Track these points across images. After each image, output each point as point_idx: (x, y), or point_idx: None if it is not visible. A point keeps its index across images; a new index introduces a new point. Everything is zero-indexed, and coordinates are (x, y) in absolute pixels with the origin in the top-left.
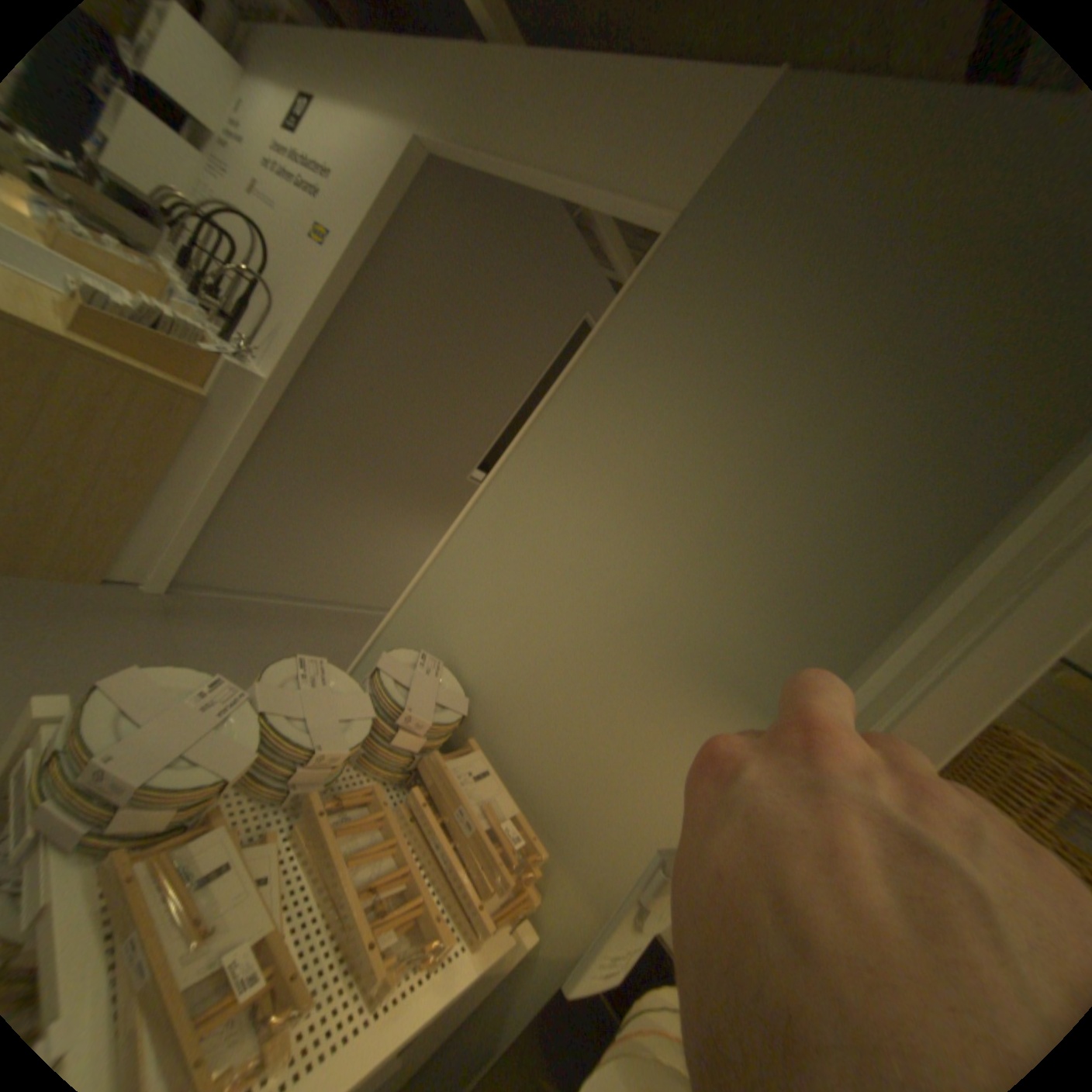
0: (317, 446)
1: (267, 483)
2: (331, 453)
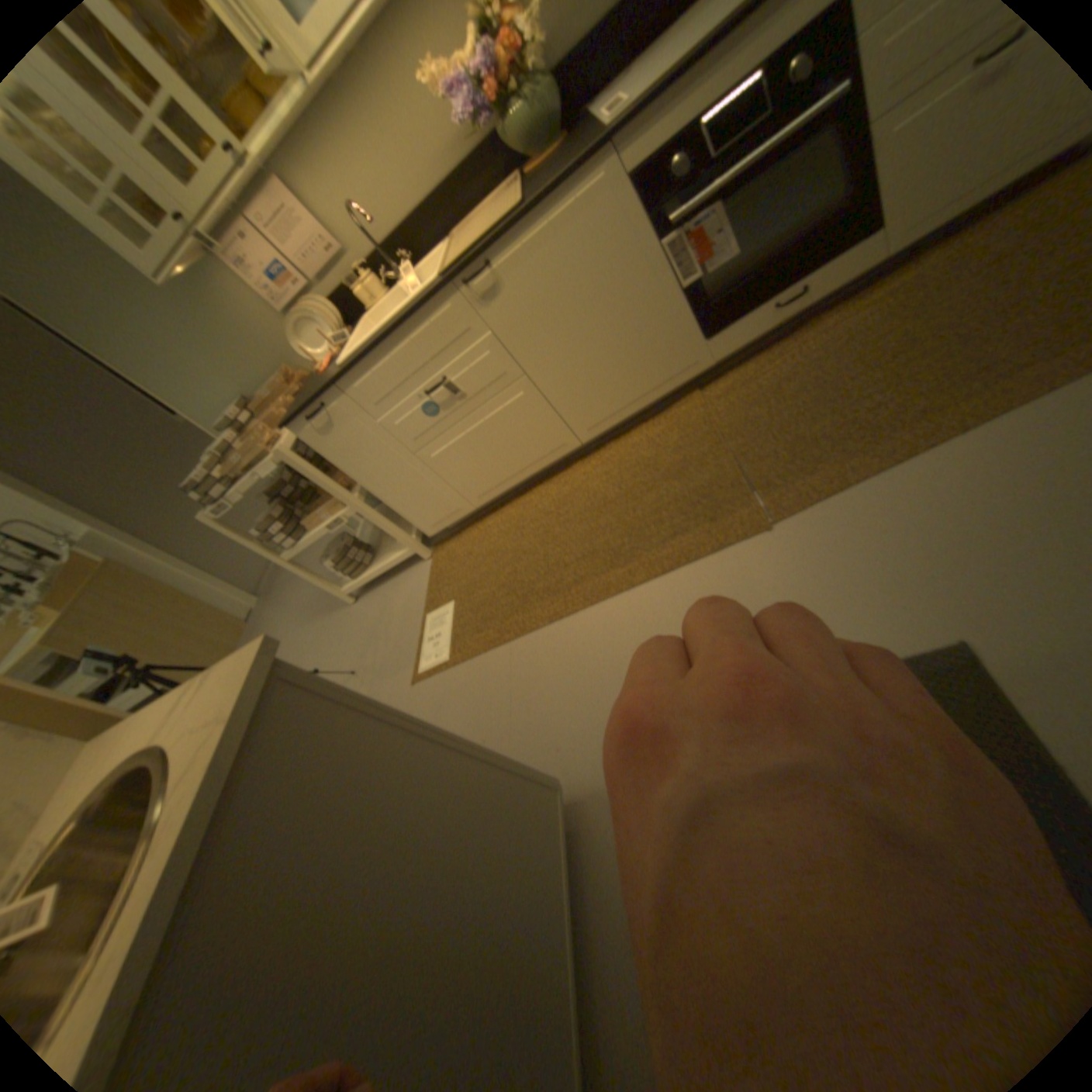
0: (152, 510)
1: (182, 540)
2: (158, 503)
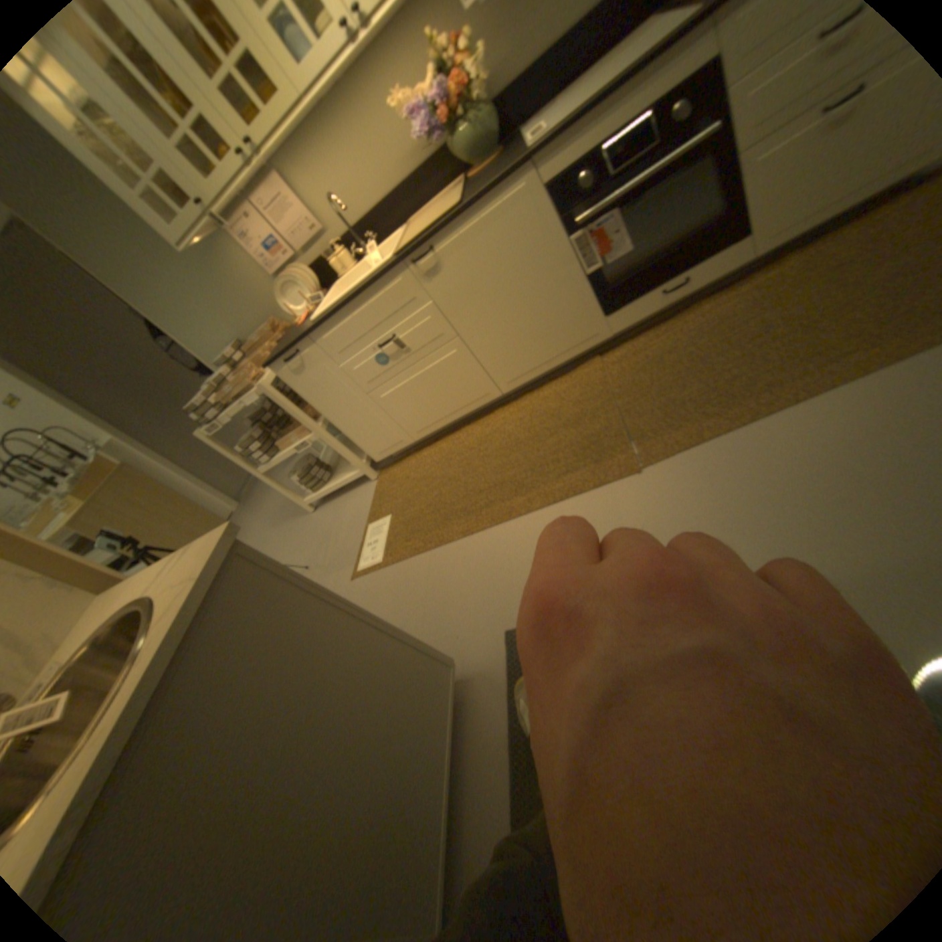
0: (158, 425)
1: (179, 451)
2: (163, 421)
